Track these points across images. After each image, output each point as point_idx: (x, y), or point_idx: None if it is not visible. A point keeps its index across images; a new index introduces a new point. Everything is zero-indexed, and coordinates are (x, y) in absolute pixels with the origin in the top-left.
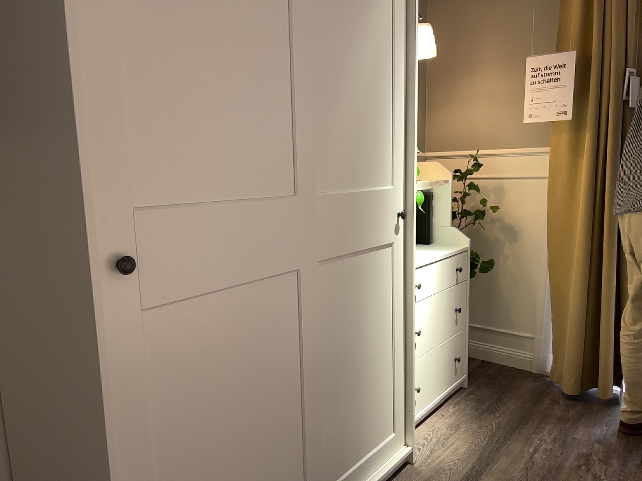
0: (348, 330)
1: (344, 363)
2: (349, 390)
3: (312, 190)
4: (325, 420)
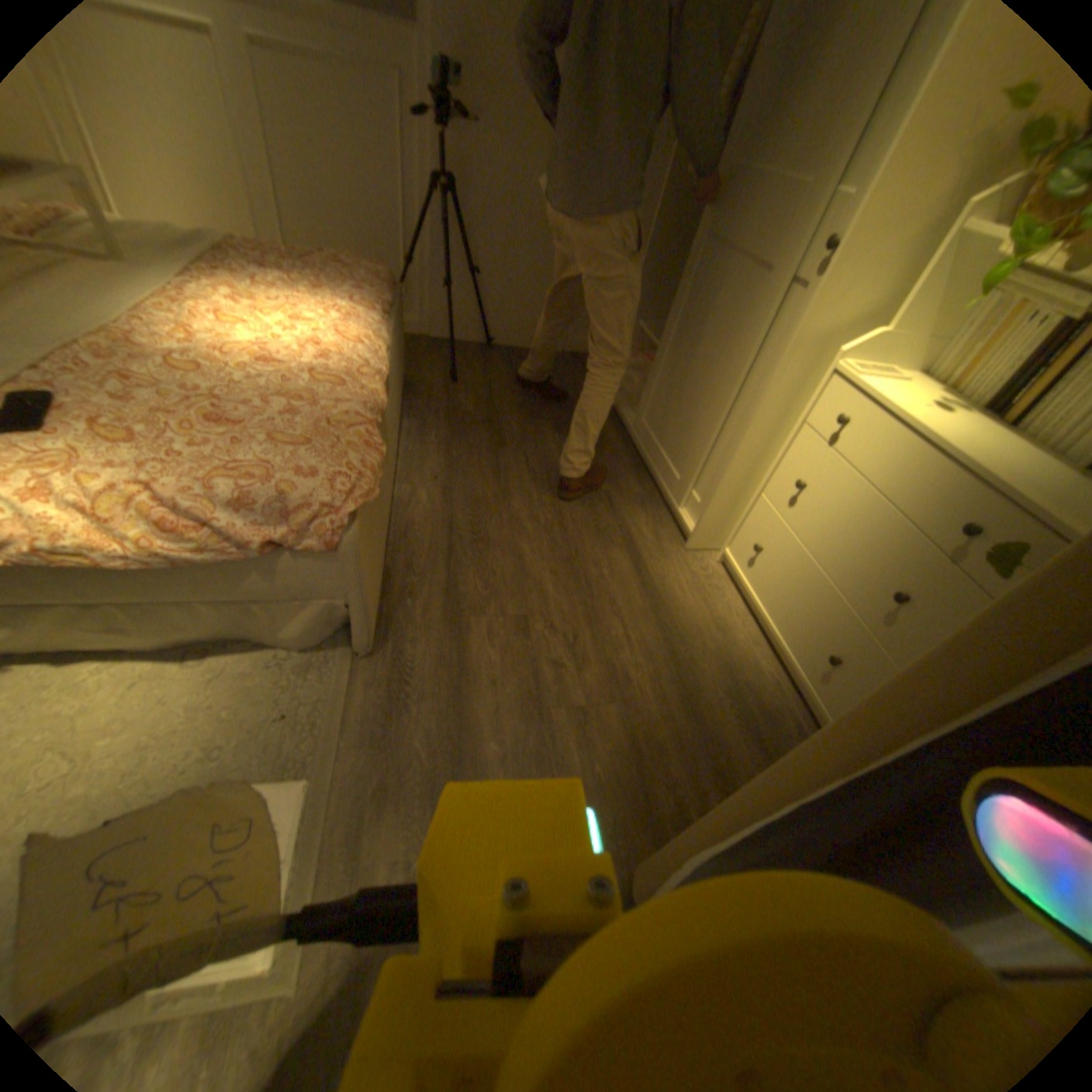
0: (725, 338)
1: (710, 364)
2: (701, 394)
3: (762, 161)
4: (684, 391)
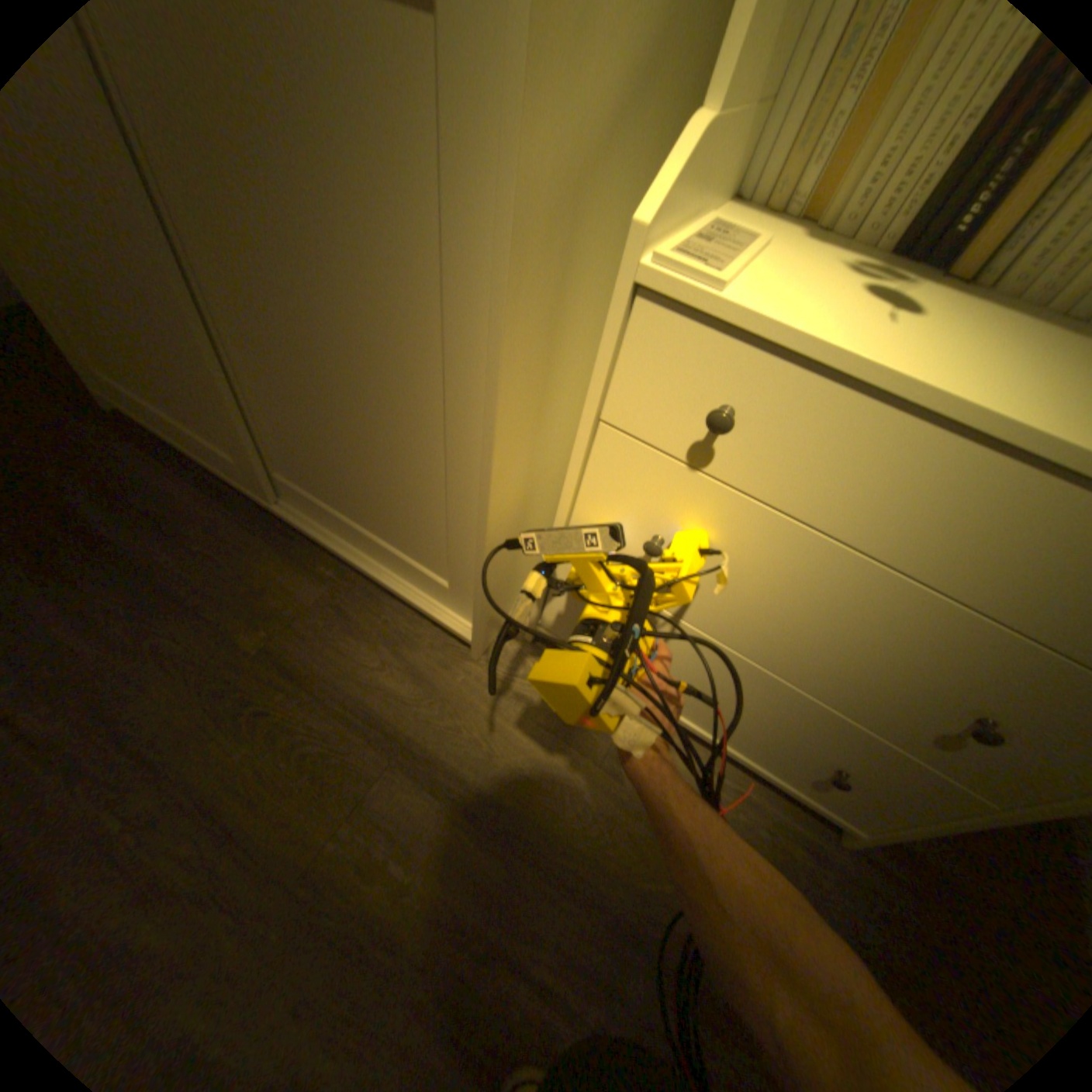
0: (264, 247)
1: (273, 321)
2: (304, 392)
3: None
4: (257, 385)
